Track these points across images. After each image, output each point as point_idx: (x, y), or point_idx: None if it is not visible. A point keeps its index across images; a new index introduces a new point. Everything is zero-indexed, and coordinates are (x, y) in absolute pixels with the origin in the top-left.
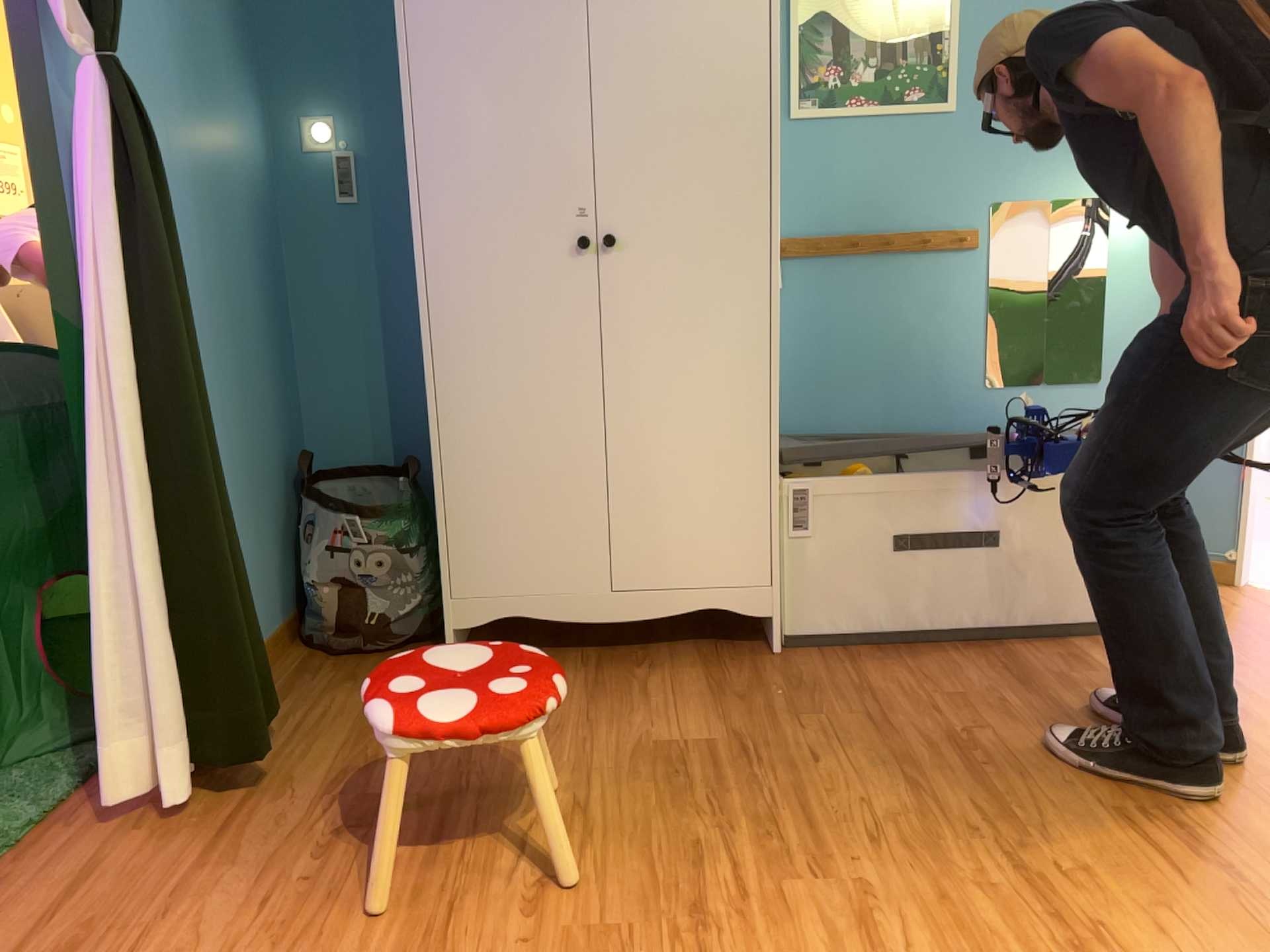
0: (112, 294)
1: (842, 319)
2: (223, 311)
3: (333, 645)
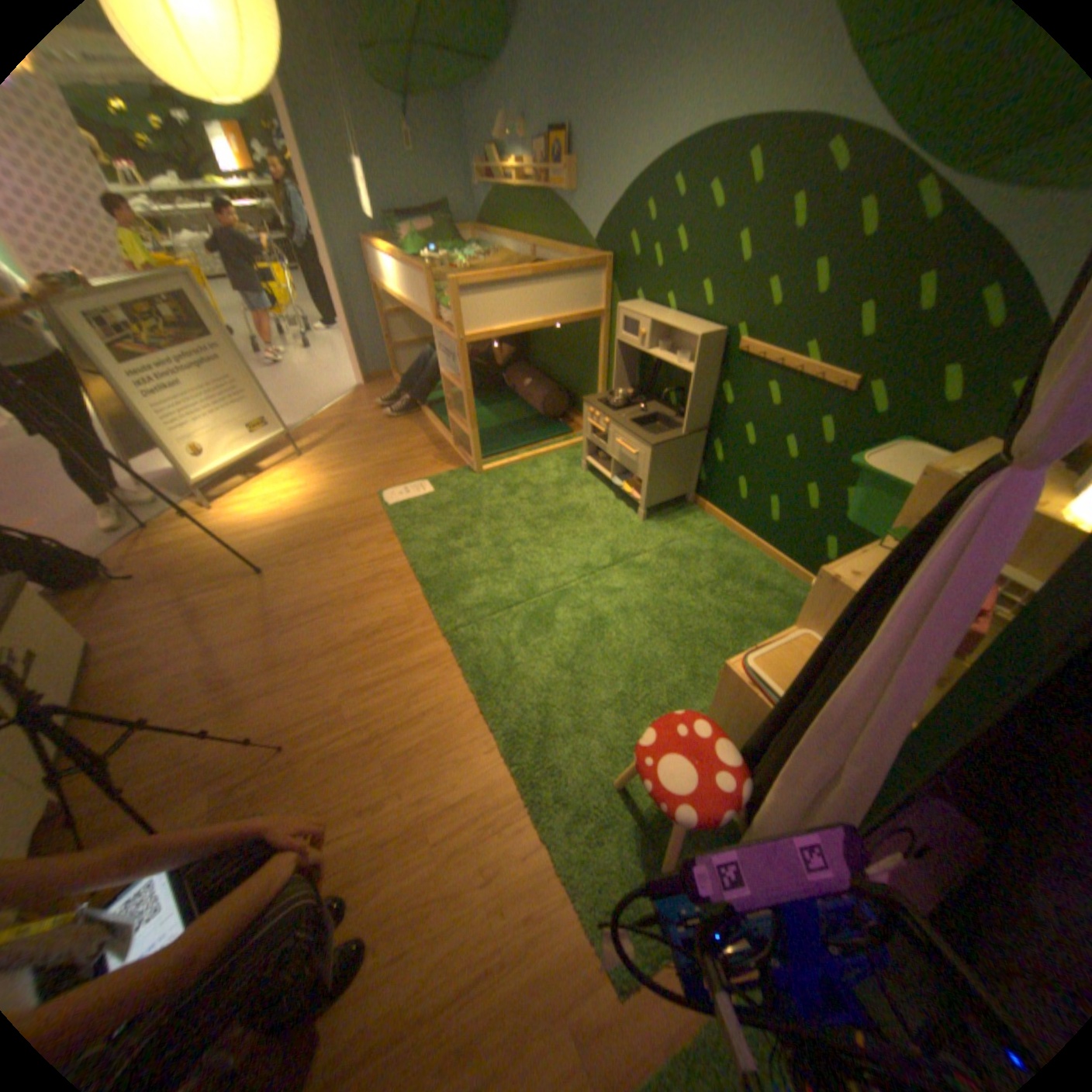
0: None
1: None
2: None
3: None
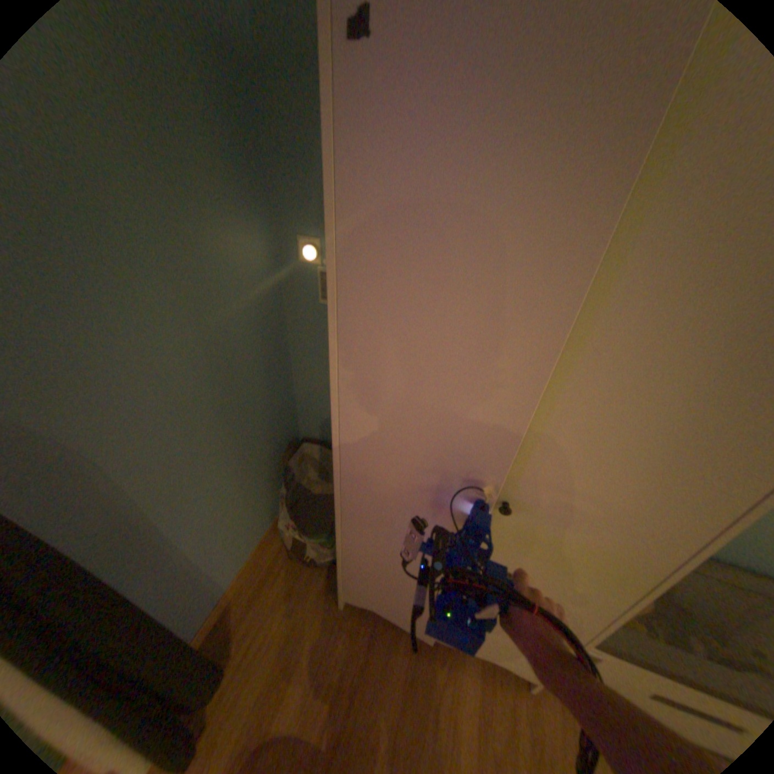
0: None
1: None
2: (214, 417)
3: (290, 556)
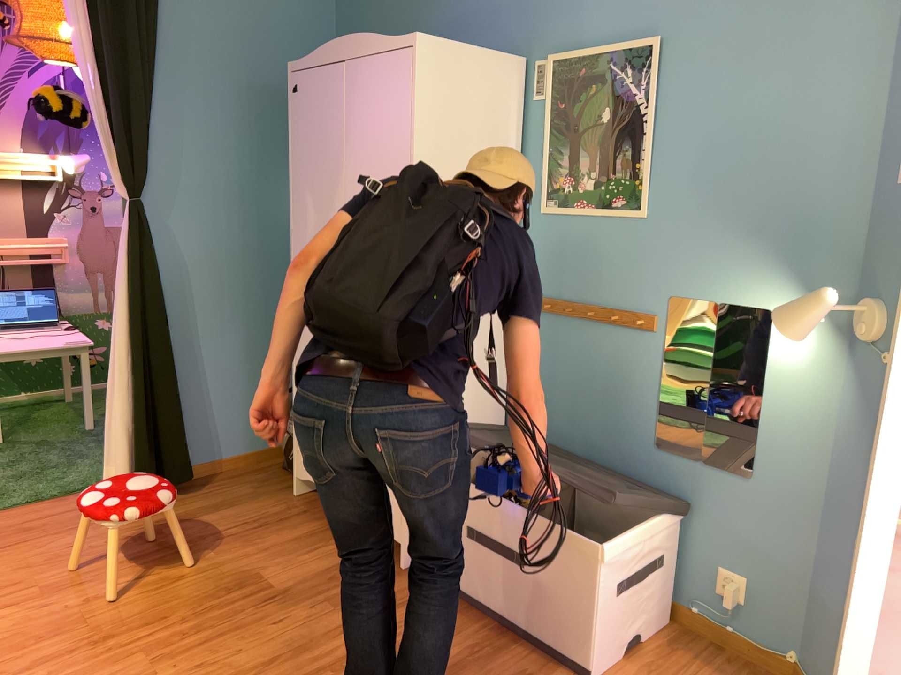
0: (123, 291)
1: (563, 361)
2: (255, 290)
3: (281, 464)
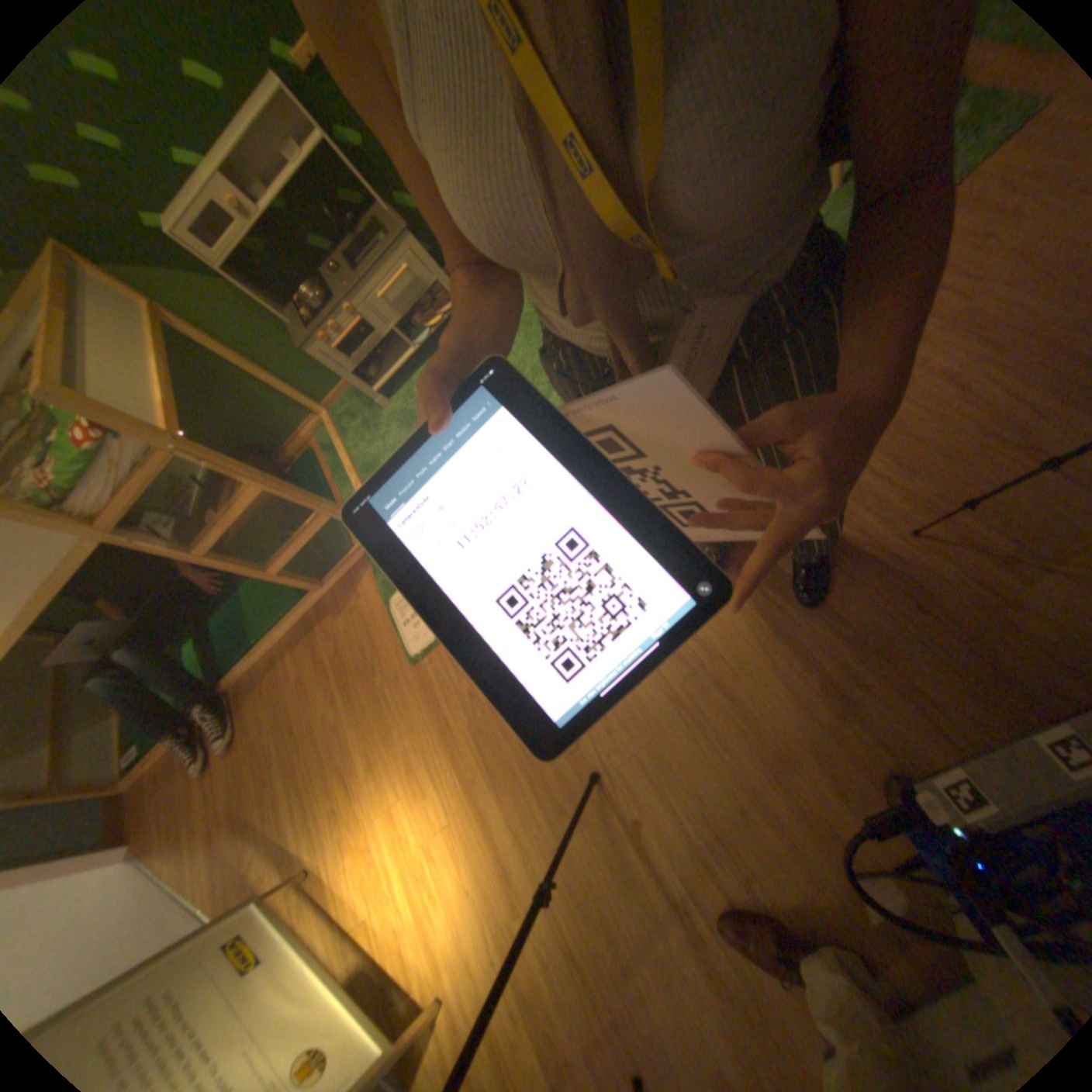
0: None
1: None
2: None
3: None
